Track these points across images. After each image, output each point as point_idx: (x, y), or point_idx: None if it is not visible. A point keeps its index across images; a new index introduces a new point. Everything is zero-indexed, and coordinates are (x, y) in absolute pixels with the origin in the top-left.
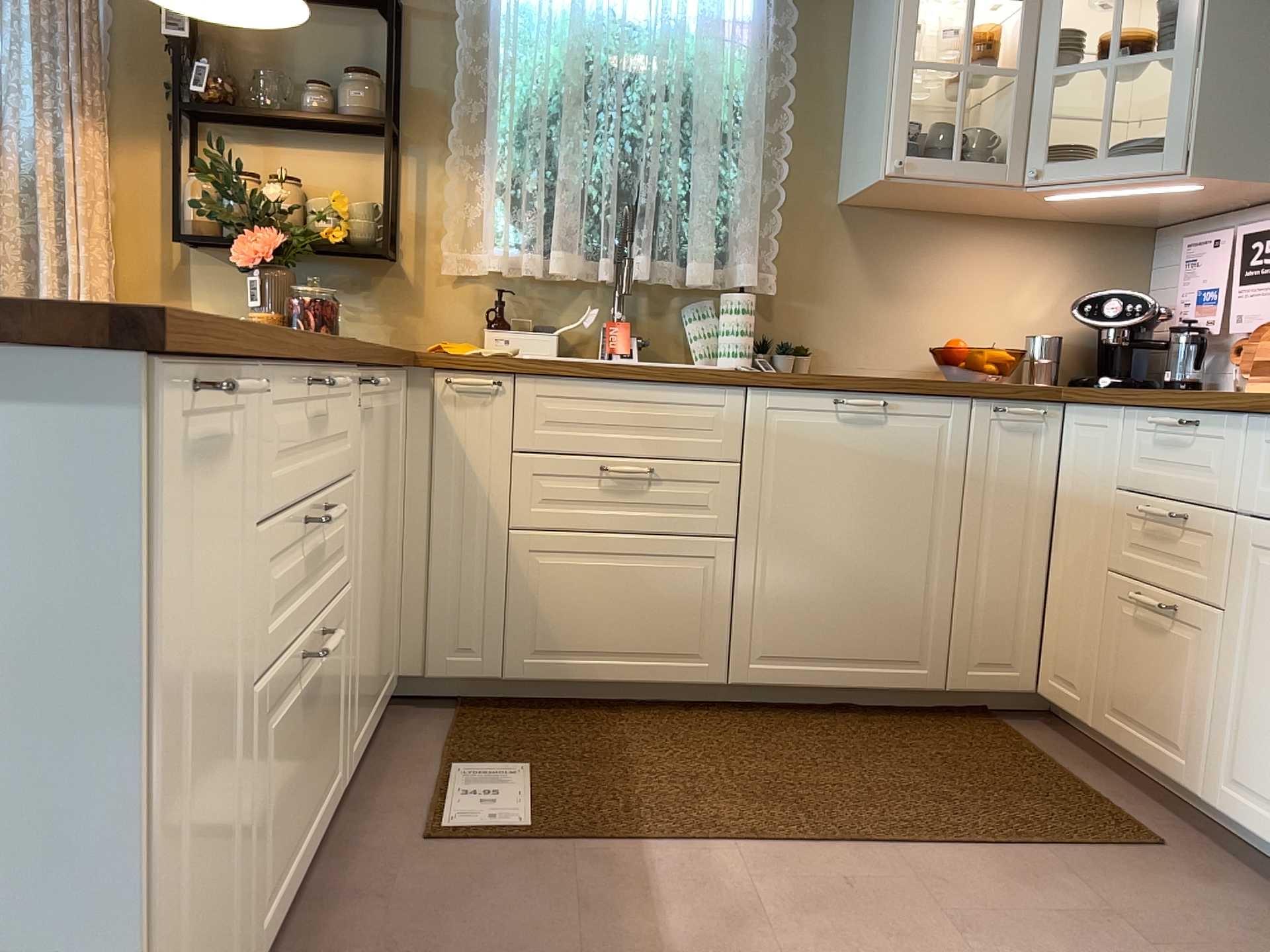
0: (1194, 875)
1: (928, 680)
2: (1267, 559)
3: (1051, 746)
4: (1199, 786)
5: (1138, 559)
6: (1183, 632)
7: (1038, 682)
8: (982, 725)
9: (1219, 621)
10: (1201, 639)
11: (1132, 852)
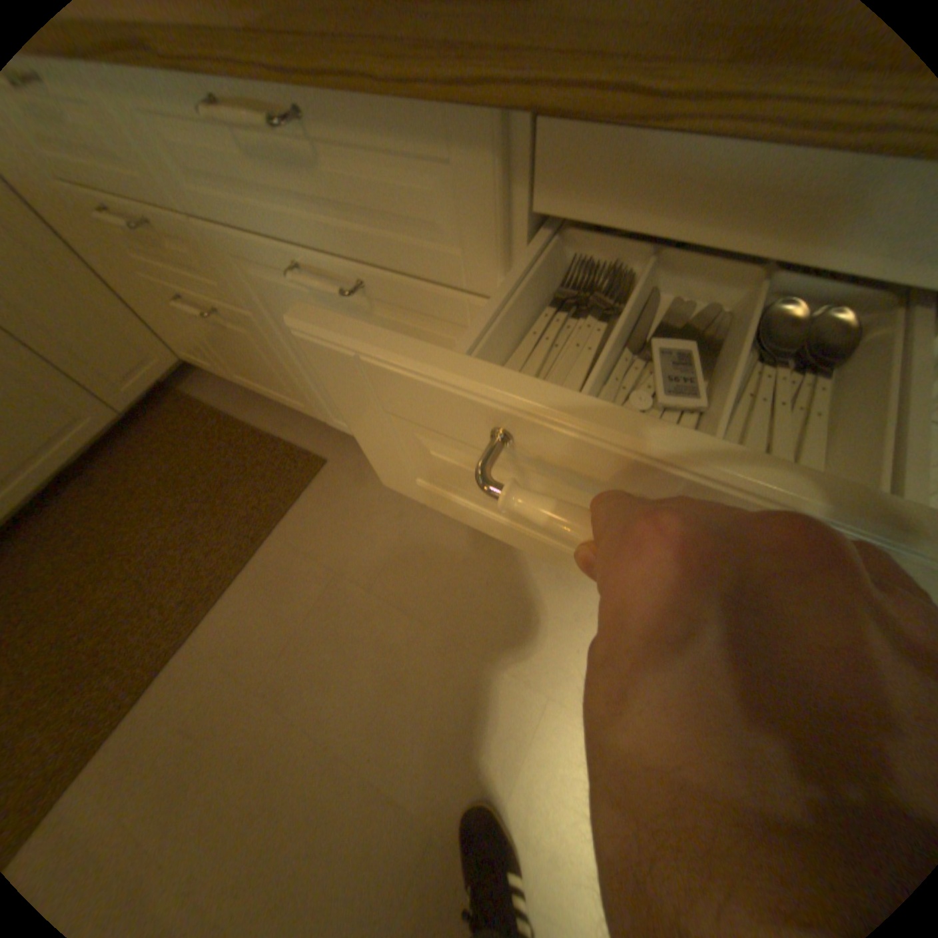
0: (347, 477)
1: (95, 424)
2: (243, 268)
3: (217, 396)
4: (316, 417)
5: (143, 263)
6: (231, 327)
7: (172, 350)
8: (164, 411)
9: (249, 321)
10: (247, 333)
11: (310, 484)
